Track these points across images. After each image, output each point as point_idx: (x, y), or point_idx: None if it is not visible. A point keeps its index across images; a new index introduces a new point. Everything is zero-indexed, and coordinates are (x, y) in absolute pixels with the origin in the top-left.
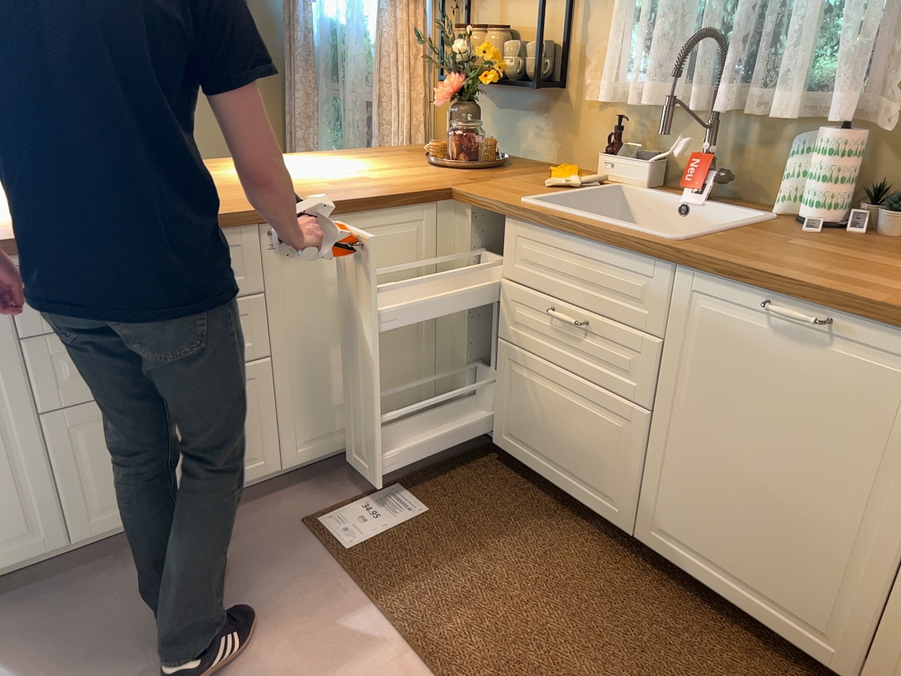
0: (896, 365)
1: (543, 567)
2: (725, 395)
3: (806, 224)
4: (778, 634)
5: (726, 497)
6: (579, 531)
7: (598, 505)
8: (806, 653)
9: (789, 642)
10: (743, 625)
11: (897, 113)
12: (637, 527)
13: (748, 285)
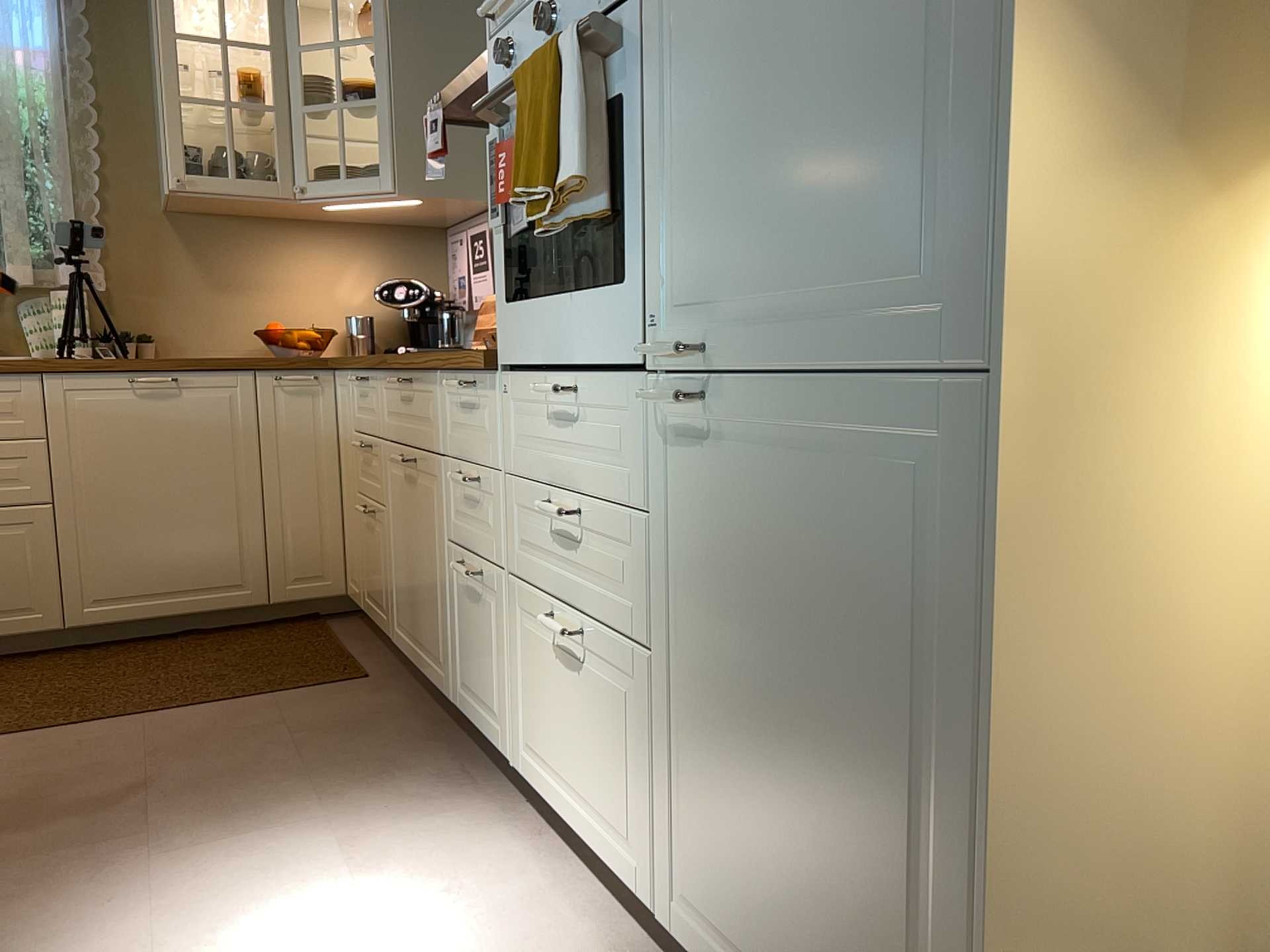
0: (219, 391)
1: (11, 685)
2: (117, 458)
3: (75, 358)
4: (212, 610)
5: (142, 535)
6: (0, 668)
7: (15, 627)
8: (234, 608)
9: (221, 609)
10: (180, 637)
11: (105, 278)
12: (64, 620)
13: (112, 371)
